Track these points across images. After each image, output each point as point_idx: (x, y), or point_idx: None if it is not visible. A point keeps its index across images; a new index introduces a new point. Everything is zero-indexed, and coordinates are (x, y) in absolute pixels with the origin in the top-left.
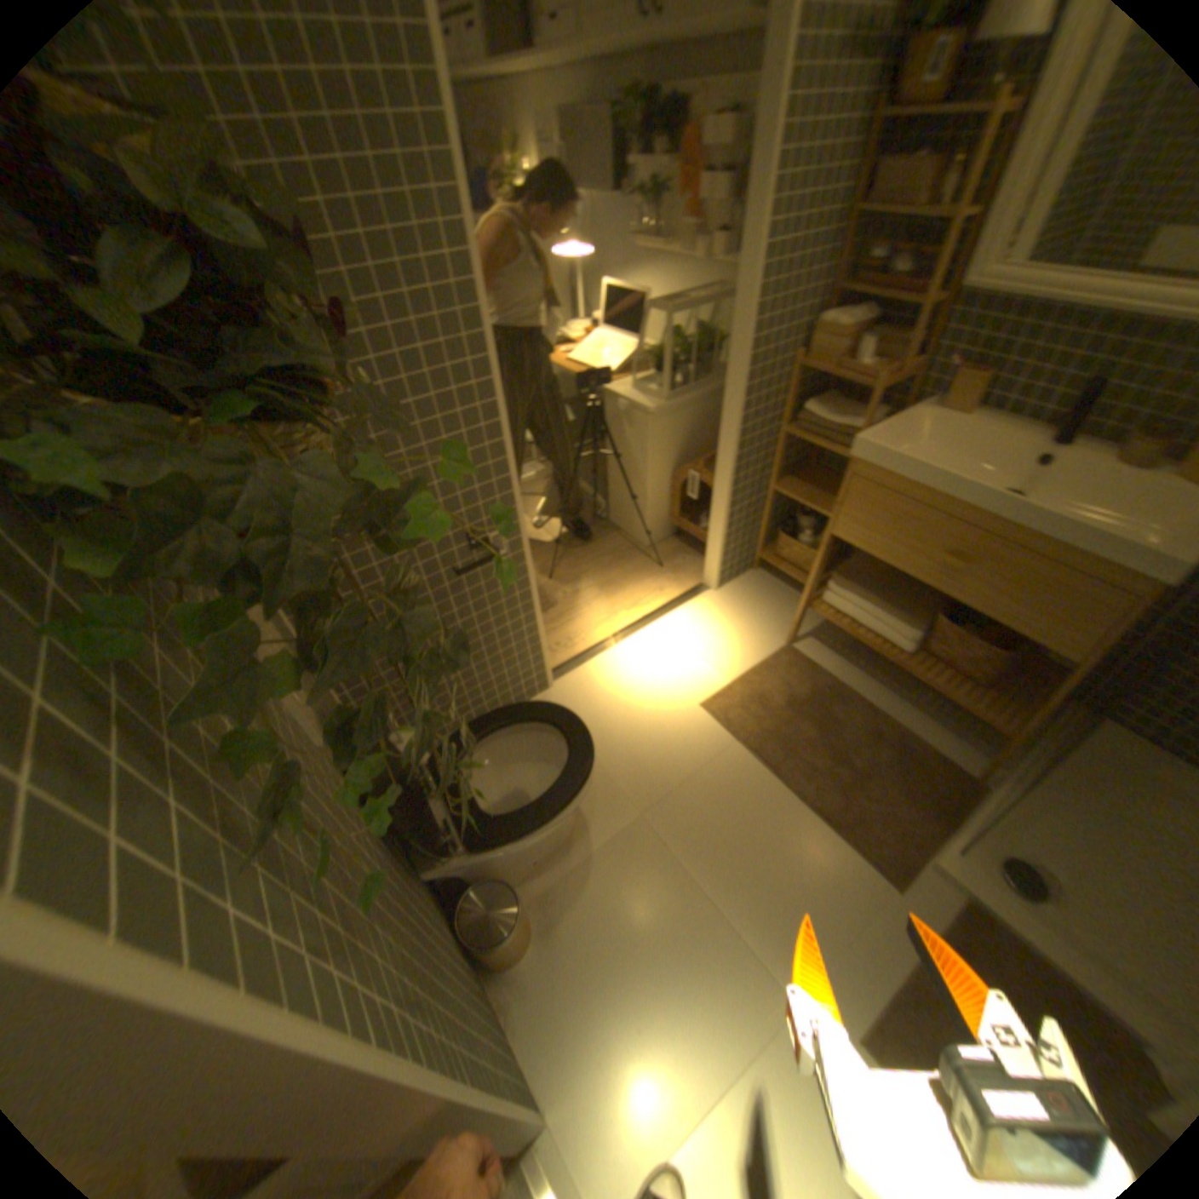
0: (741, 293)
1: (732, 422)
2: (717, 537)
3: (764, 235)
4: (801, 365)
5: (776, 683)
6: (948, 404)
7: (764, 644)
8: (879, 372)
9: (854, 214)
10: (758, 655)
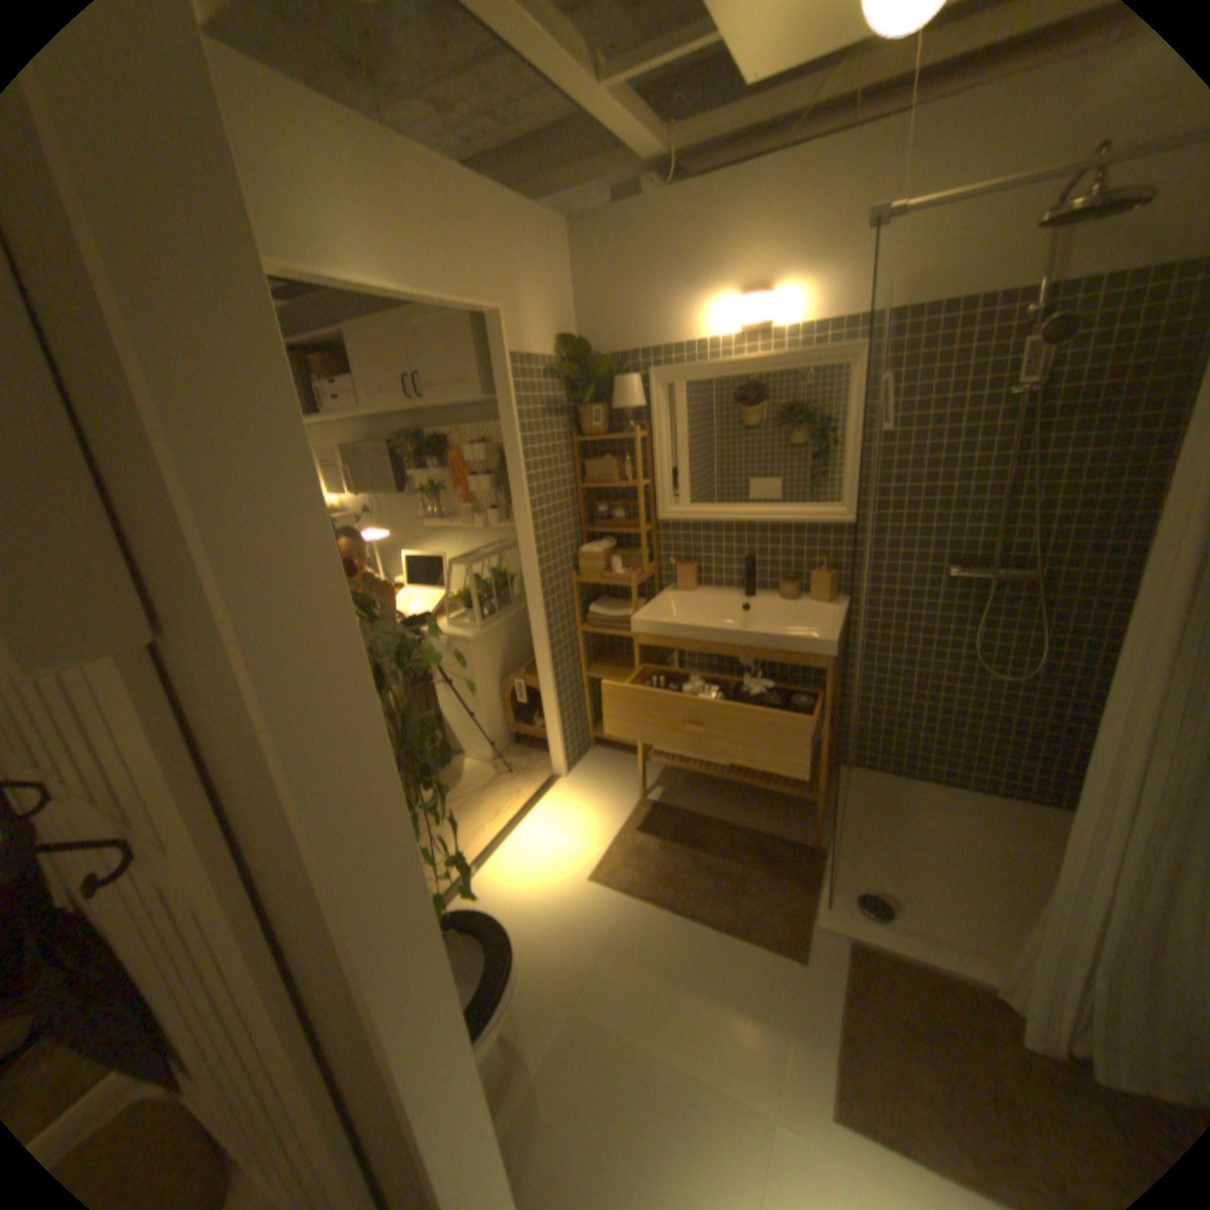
0: (524, 543)
1: (541, 630)
2: (555, 725)
3: (529, 507)
4: (578, 583)
5: (645, 834)
6: (680, 589)
7: (623, 805)
8: (630, 576)
9: (580, 490)
10: (621, 816)
